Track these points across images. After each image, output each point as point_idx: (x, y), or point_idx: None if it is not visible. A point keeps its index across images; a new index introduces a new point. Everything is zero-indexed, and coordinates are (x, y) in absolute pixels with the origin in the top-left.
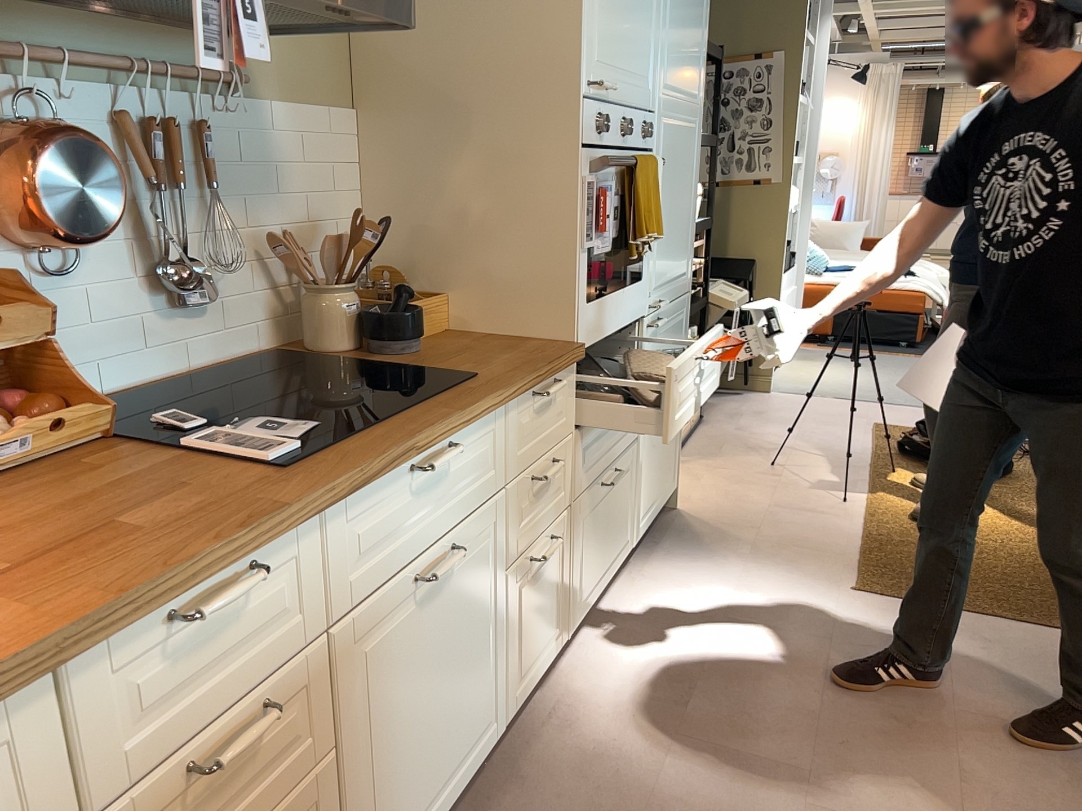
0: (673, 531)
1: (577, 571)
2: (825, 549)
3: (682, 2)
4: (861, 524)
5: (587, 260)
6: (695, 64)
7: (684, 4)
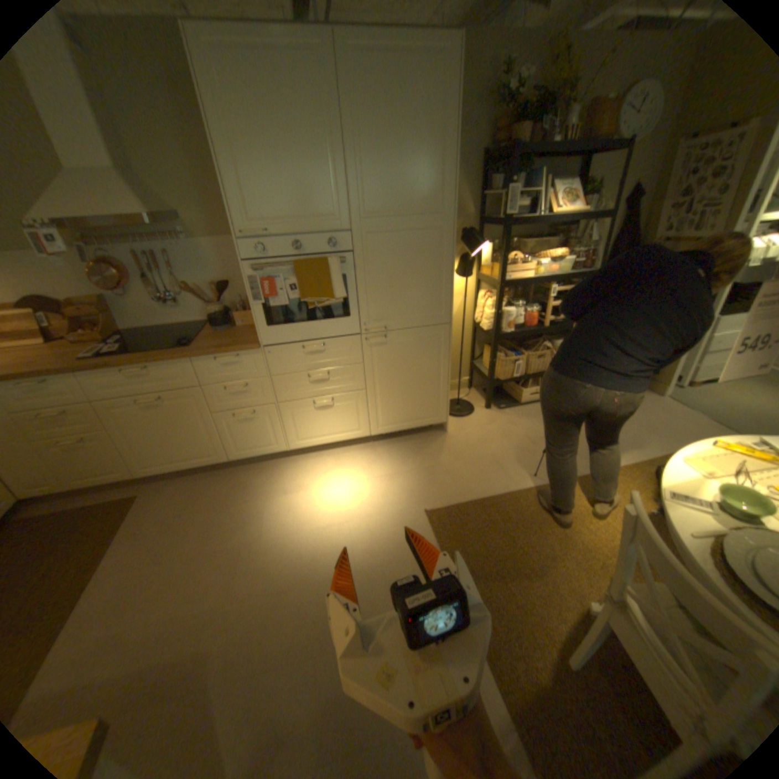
0: (421, 440)
1: (291, 429)
2: (460, 489)
3: (384, 156)
4: (511, 492)
5: (262, 309)
6: (424, 188)
7: (389, 156)
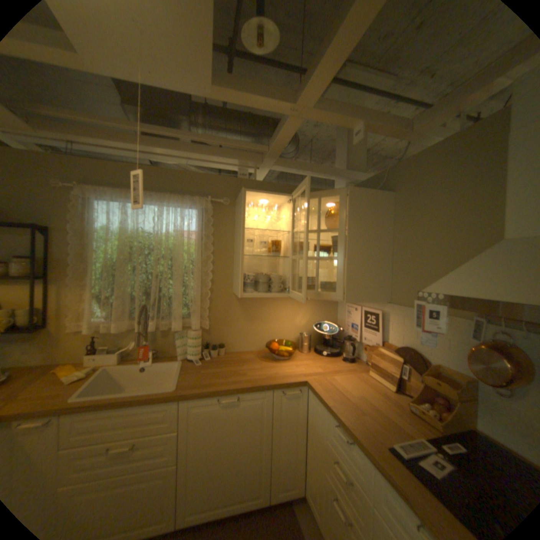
0: None
1: None
2: None
3: None
4: None
5: None
6: None
7: None
